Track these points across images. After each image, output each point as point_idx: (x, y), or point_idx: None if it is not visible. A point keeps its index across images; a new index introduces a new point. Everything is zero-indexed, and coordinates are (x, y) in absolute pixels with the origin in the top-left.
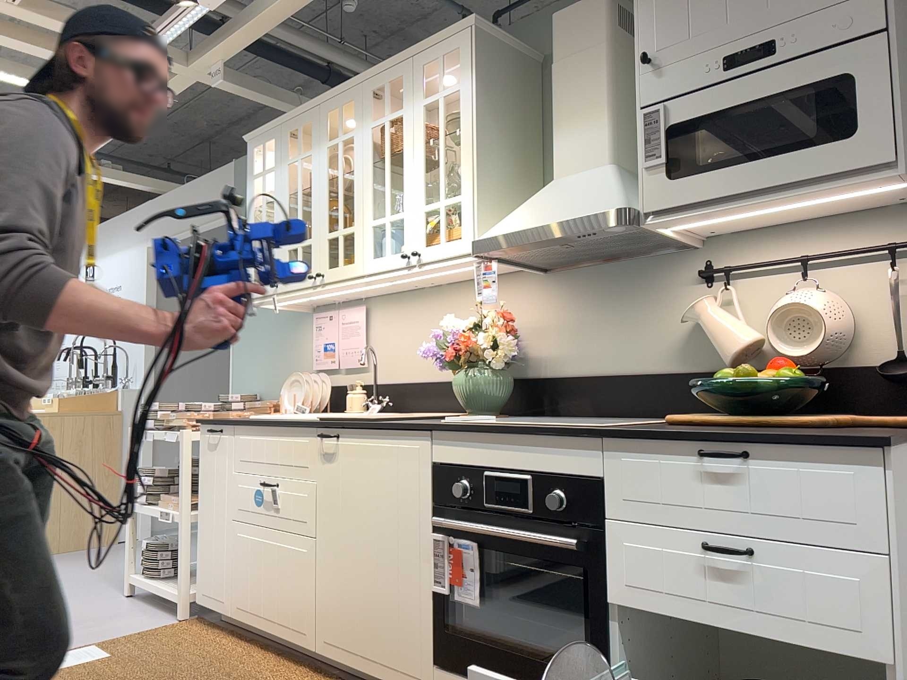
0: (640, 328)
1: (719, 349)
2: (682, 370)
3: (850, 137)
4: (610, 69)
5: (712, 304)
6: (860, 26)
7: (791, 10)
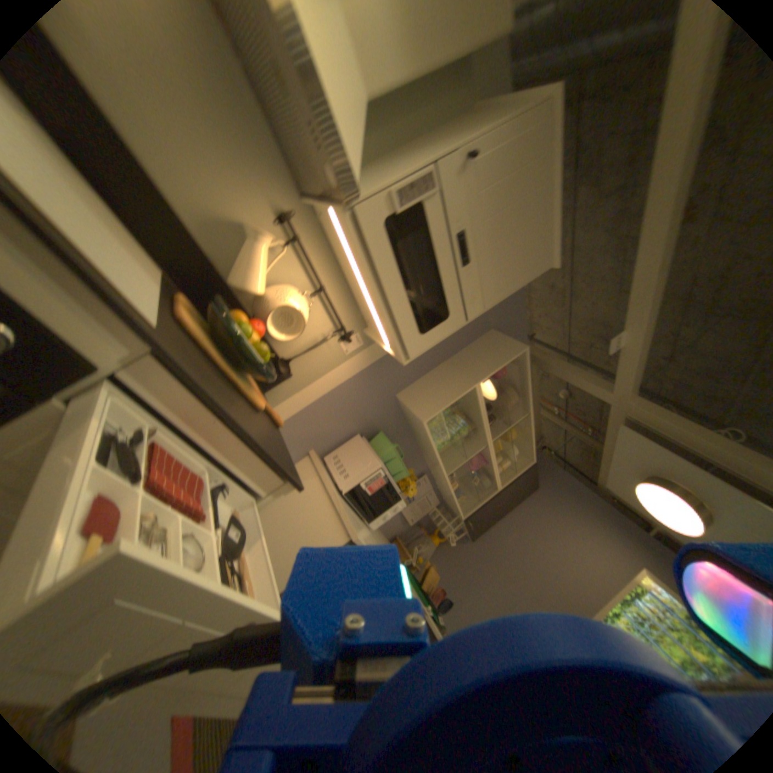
0: (204, 167)
1: (238, 270)
2: (192, 232)
3: (419, 336)
4: (449, 67)
5: (264, 236)
6: (470, 312)
7: (483, 269)
